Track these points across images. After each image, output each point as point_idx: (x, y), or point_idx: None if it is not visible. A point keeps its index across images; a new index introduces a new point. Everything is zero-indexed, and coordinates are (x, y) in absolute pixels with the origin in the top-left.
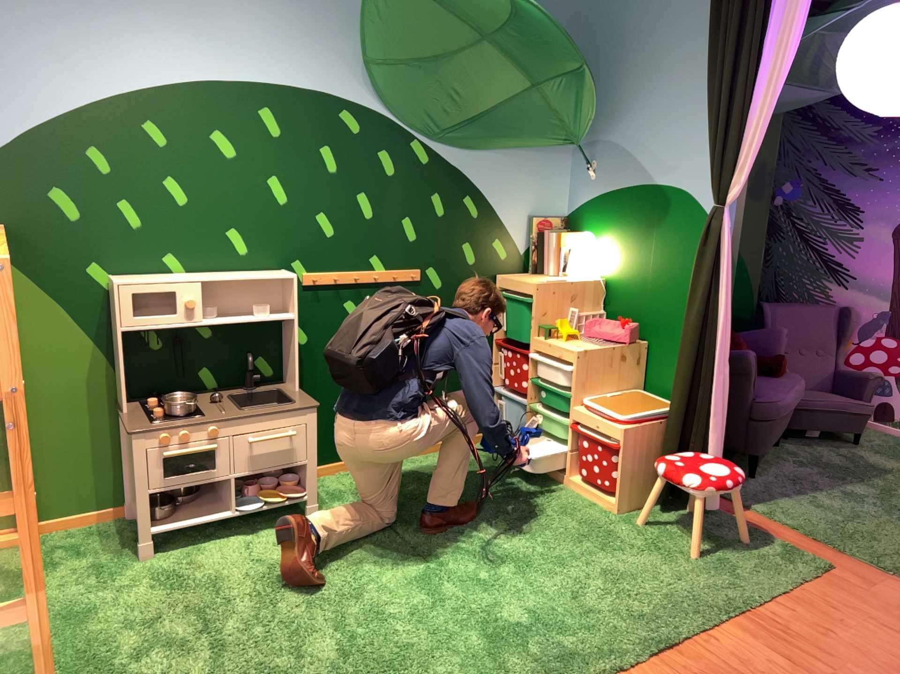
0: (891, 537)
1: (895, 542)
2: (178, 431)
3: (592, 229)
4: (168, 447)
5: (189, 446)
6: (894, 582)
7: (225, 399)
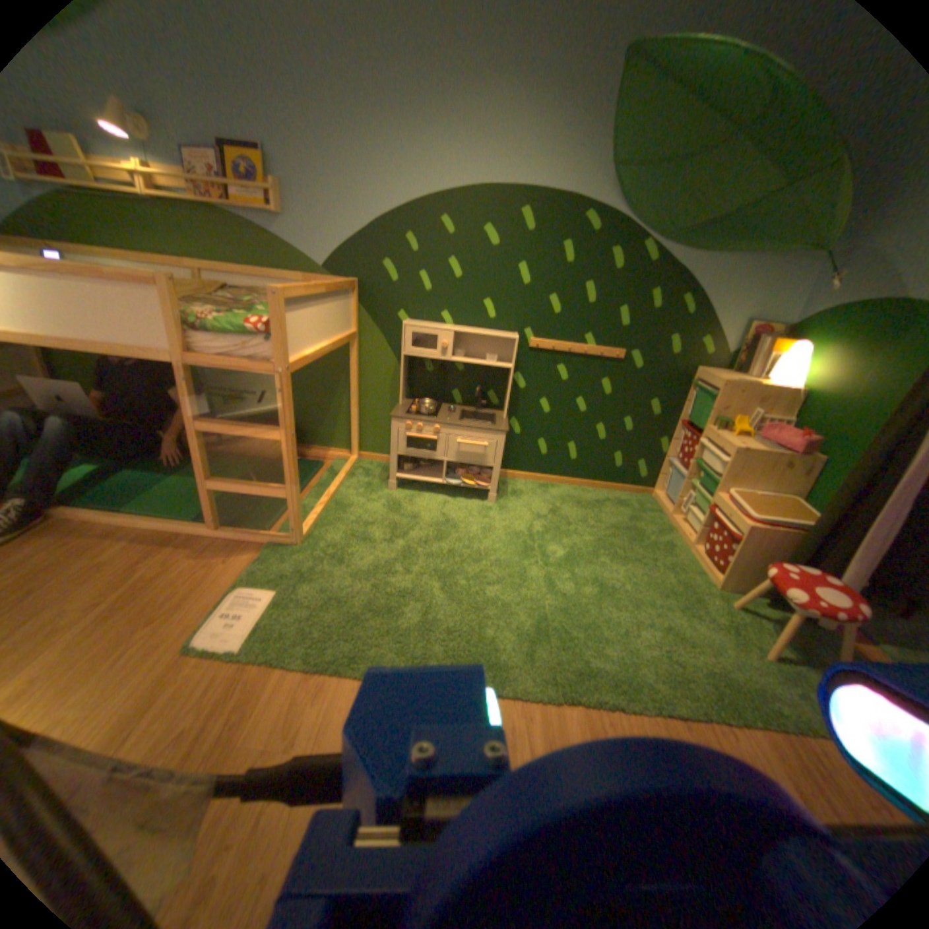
0: None
1: None
2: (411, 422)
3: (816, 337)
4: (404, 430)
5: (415, 433)
6: None
7: (452, 410)
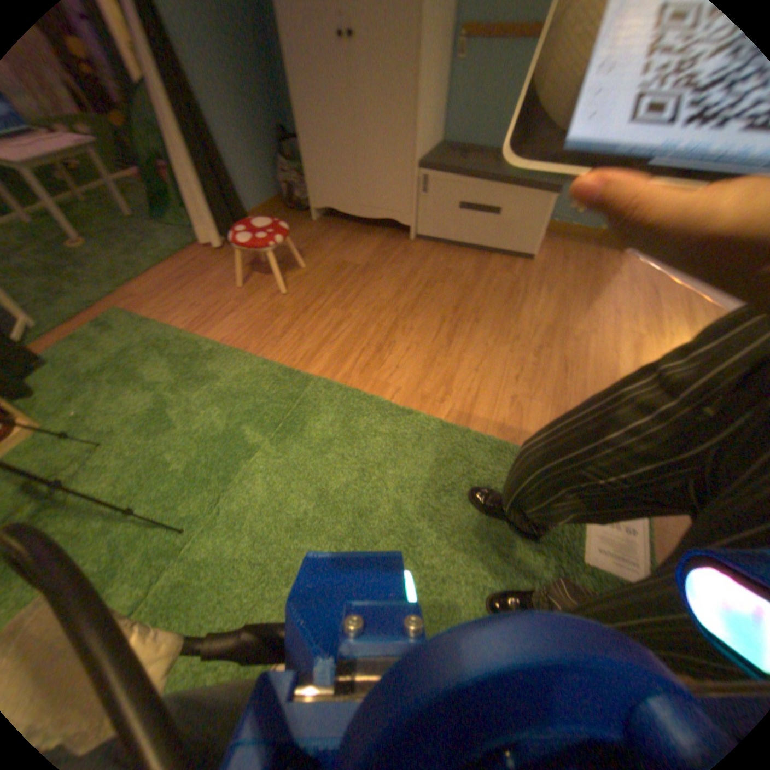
0: (70, 283)
1: (79, 282)
2: None
3: None
4: None
5: None
6: (133, 283)
7: None
